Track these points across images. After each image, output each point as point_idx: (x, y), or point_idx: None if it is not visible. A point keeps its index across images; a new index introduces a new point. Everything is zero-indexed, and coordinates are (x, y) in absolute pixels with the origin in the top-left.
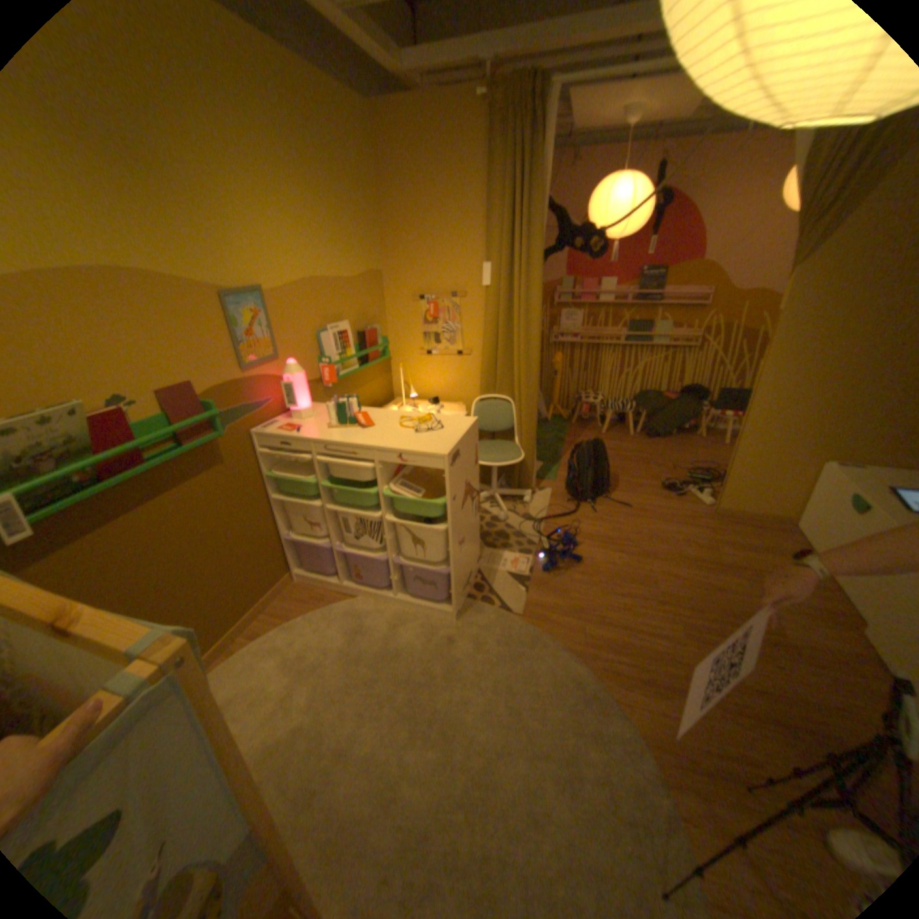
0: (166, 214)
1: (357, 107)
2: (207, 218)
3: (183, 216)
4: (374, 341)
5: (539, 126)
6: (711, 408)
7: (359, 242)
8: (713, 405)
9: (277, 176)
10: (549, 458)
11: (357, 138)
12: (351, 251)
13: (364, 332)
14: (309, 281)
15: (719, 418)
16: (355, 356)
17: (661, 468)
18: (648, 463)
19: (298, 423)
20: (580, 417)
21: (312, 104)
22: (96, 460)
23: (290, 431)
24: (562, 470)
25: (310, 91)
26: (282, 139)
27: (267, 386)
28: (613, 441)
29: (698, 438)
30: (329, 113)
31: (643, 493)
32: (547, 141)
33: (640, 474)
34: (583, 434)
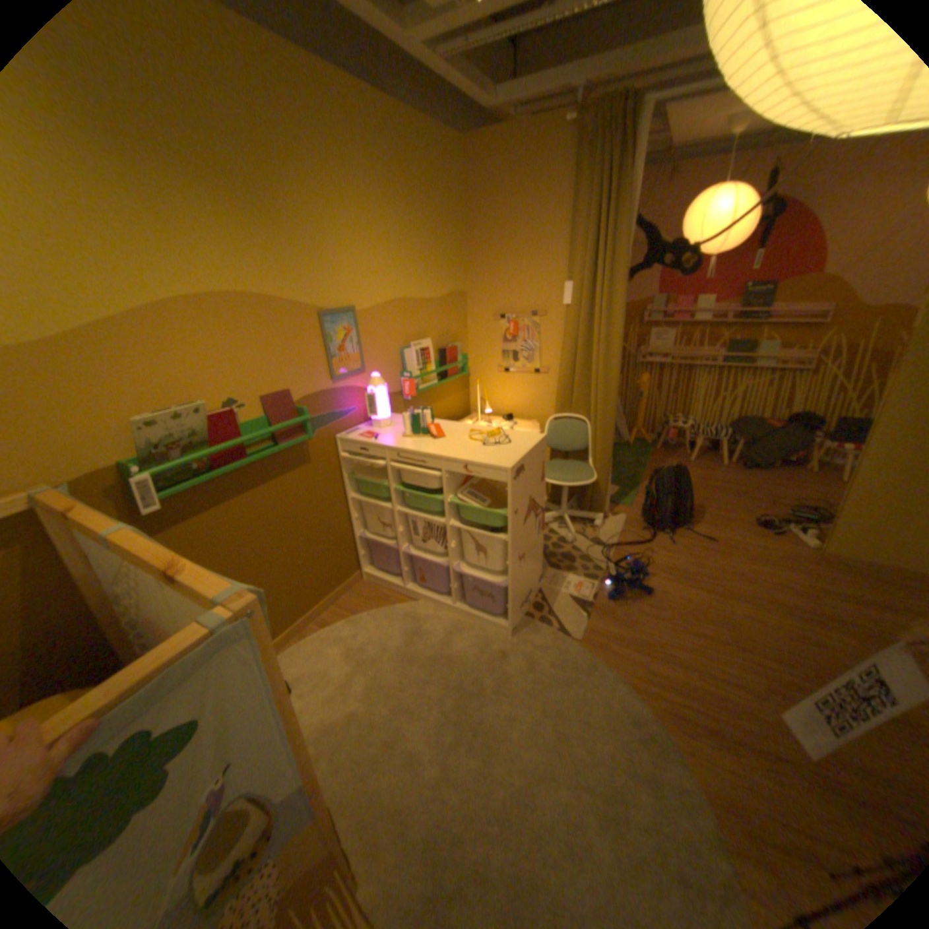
0: (281, 246)
1: (453, 141)
2: (313, 248)
3: (295, 247)
4: (453, 358)
5: (629, 144)
6: (827, 439)
7: (446, 265)
8: (830, 437)
9: (376, 209)
10: (627, 483)
11: (451, 169)
12: (438, 273)
13: (444, 349)
14: (397, 301)
15: (837, 451)
16: (434, 372)
17: (758, 502)
18: (743, 496)
19: (377, 431)
20: (667, 442)
21: (411, 142)
22: (210, 451)
23: (368, 438)
24: (641, 497)
25: (410, 131)
26: (382, 176)
27: (353, 396)
28: (702, 470)
29: (809, 472)
30: (426, 149)
31: (733, 528)
32: (637, 158)
33: (731, 508)
34: (668, 461)
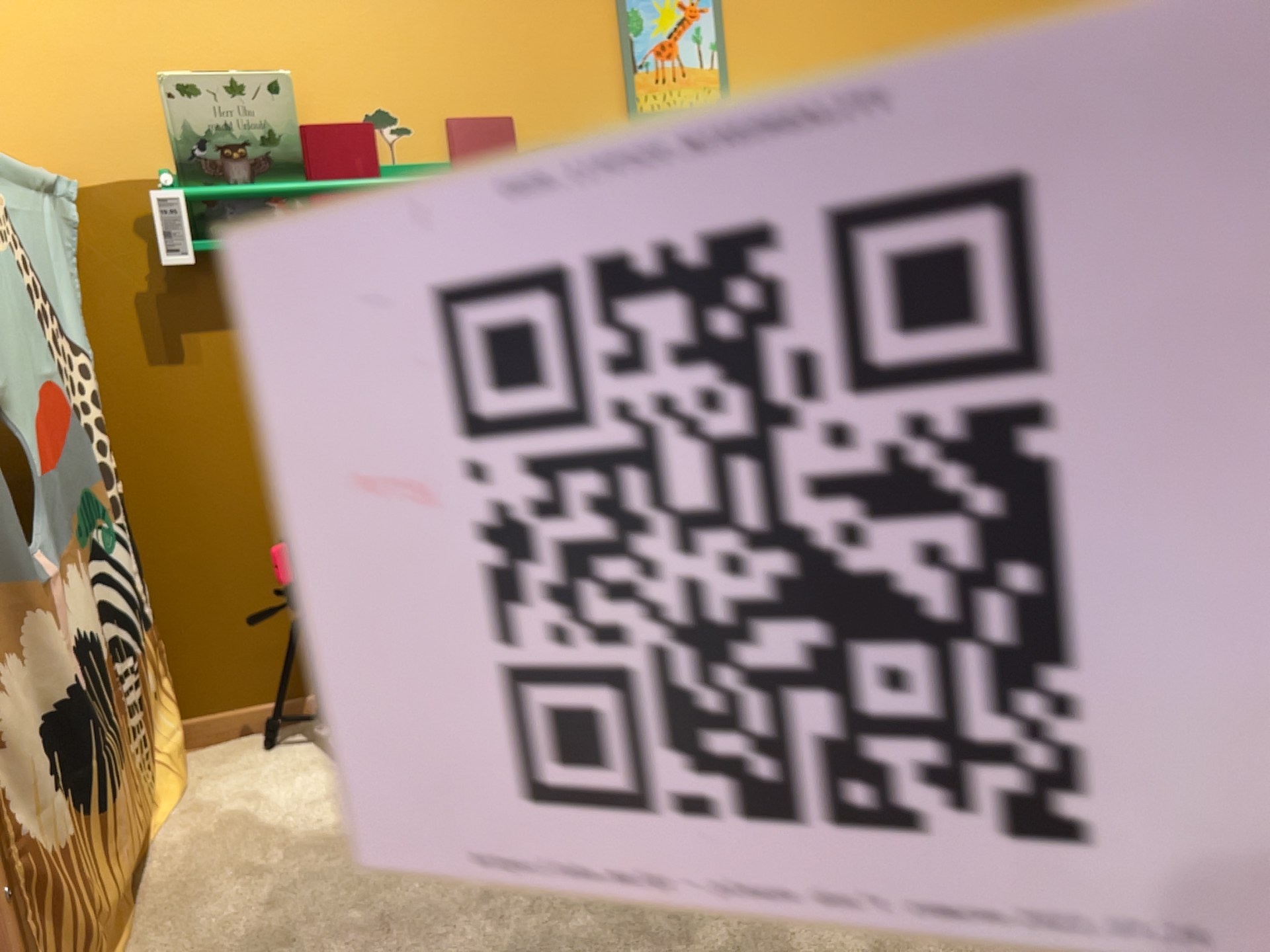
0: None
1: None
2: None
3: None
4: None
5: None
6: None
7: None
8: None
9: None
10: None
11: None
12: None
13: None
14: None
15: None
16: None
17: None
18: None
19: None
20: None
21: None
22: (303, 185)
23: None
24: None
25: None
26: None
27: None
28: None
29: None
30: None
31: None
32: None
33: None
34: None
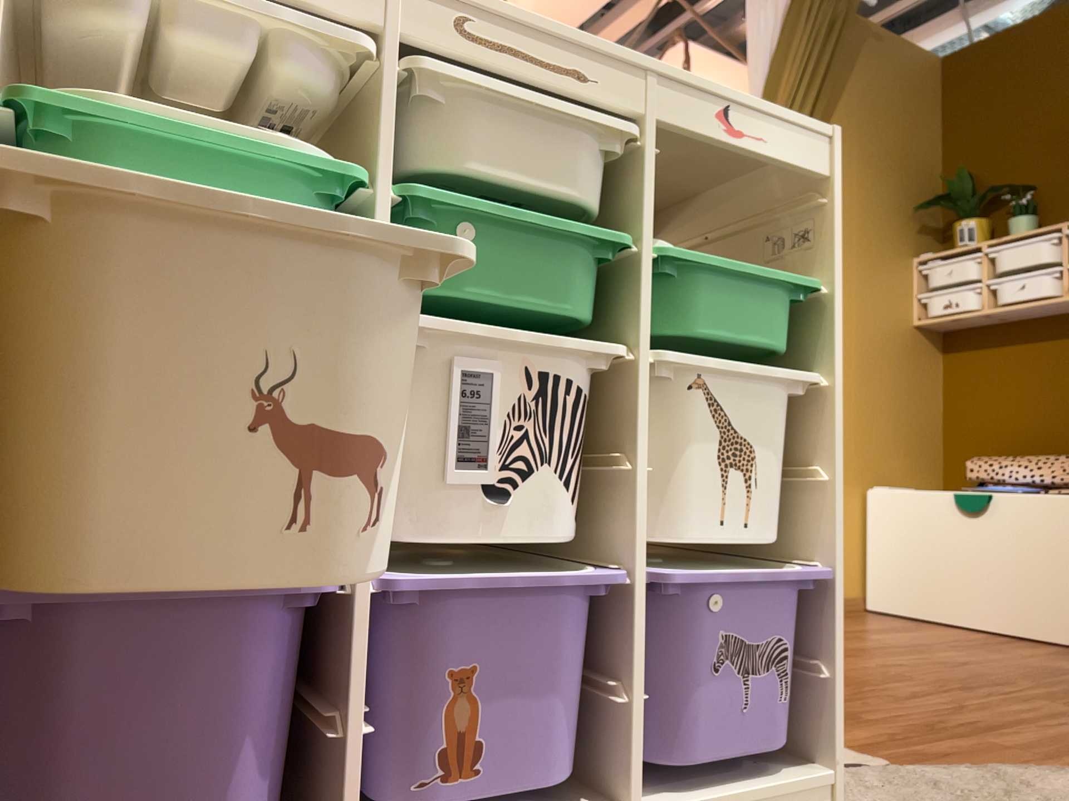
0: None
1: None
2: None
3: None
4: None
5: None
6: None
7: None
8: None
9: None
10: None
11: None
12: None
13: None
14: None
15: None
16: None
17: None
18: None
19: None
20: None
21: None
22: None
23: None
24: None
25: None
26: None
27: None
28: None
29: None
30: None
31: None
32: None
33: None
34: None
